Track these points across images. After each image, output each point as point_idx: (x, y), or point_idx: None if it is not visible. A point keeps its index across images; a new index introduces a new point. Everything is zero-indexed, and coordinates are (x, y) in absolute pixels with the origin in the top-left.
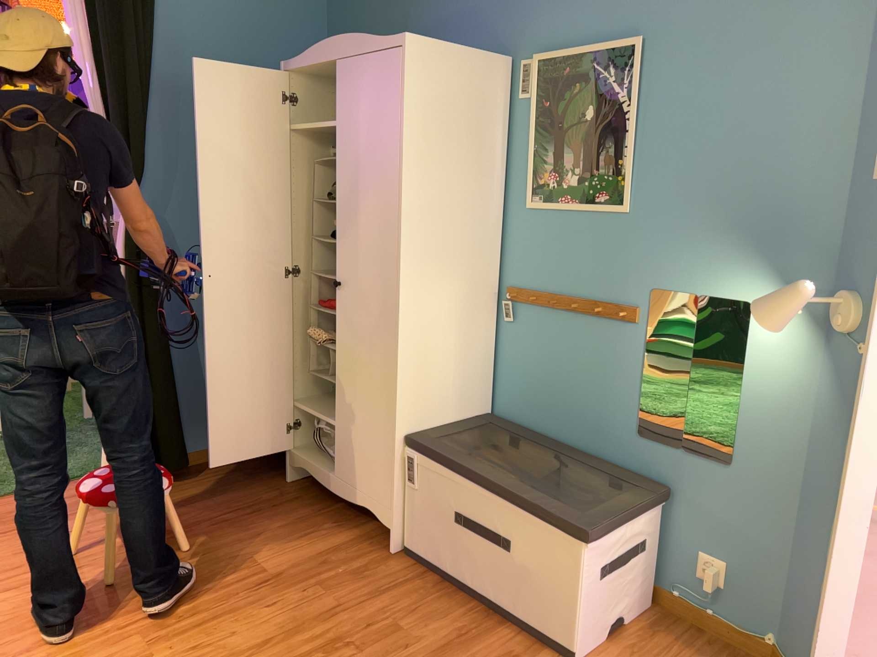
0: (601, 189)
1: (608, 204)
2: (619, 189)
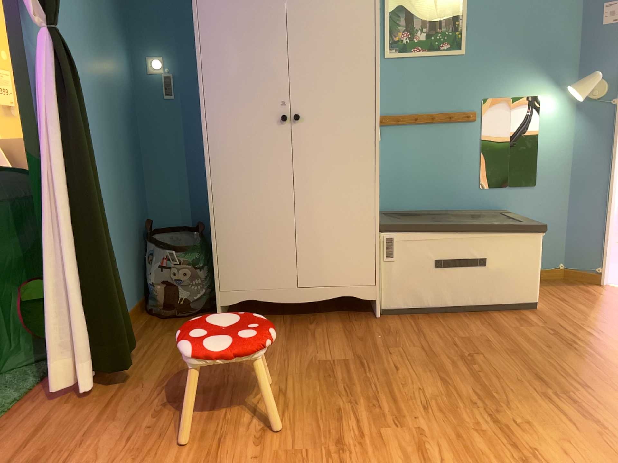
0: (443, 41)
1: (450, 50)
2: (457, 40)
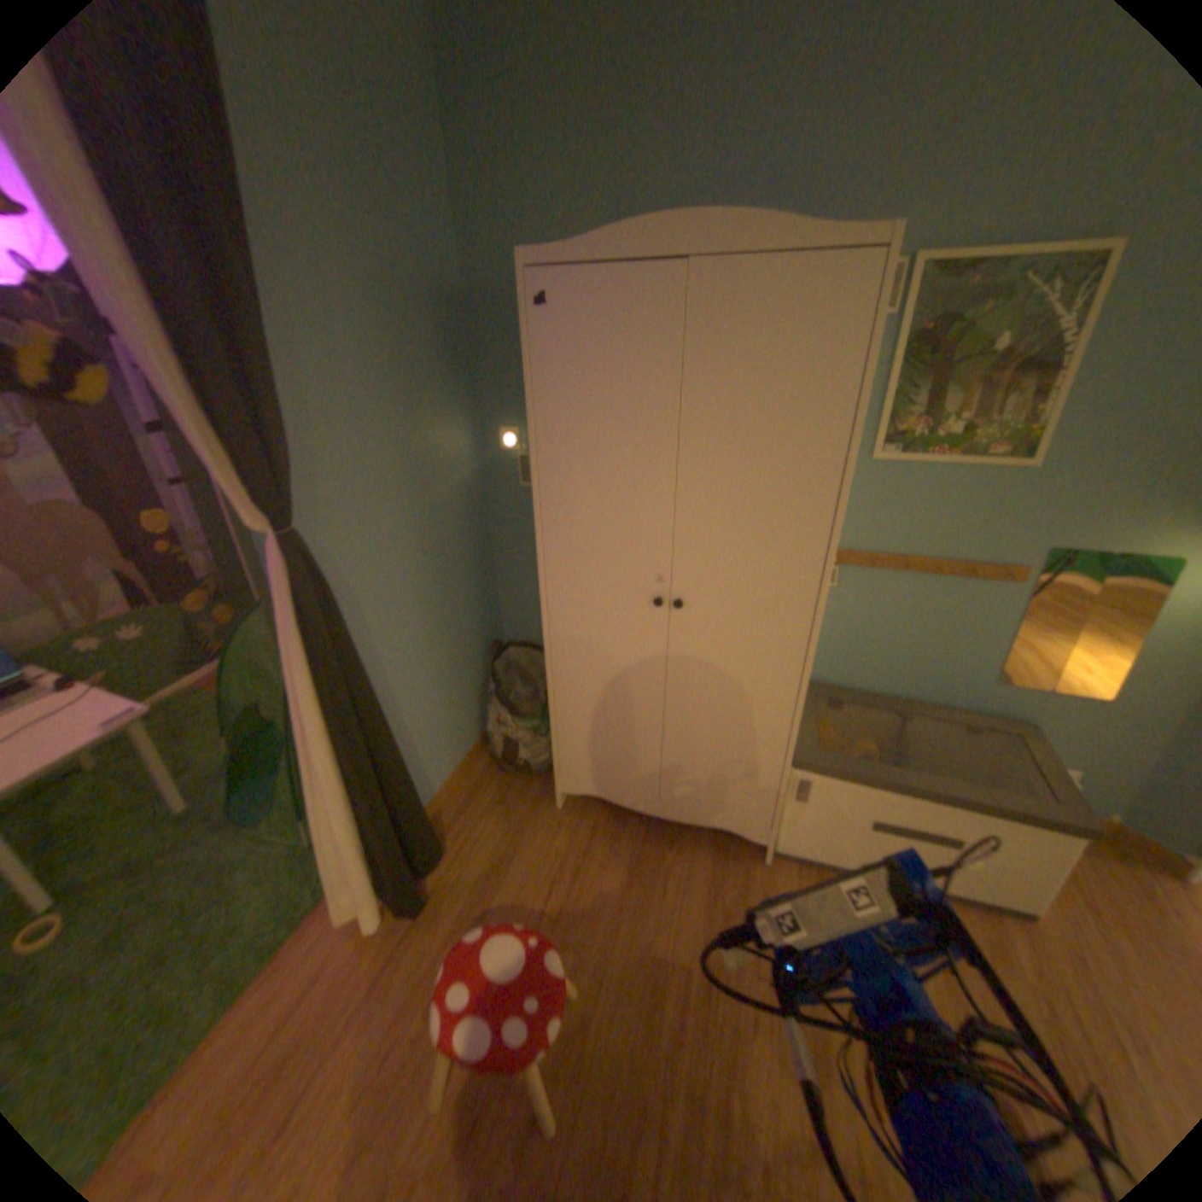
0: (1004, 436)
1: (1012, 455)
2: (1034, 437)
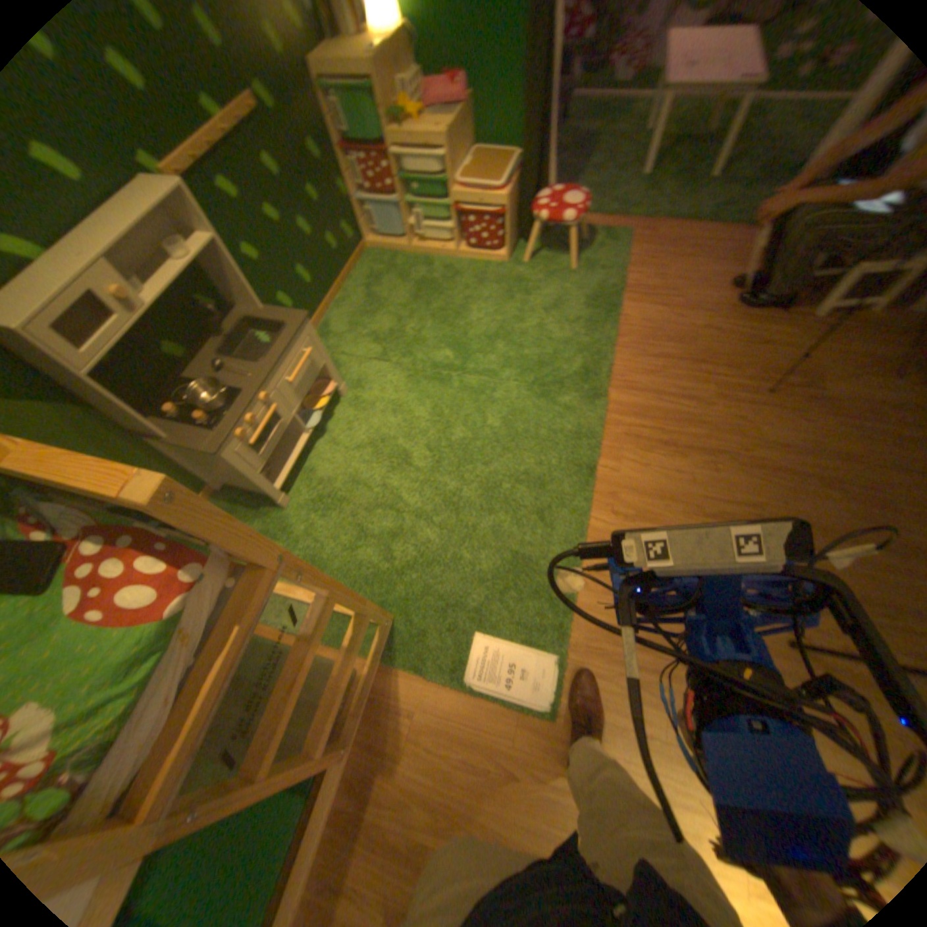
0: None
1: None
2: None
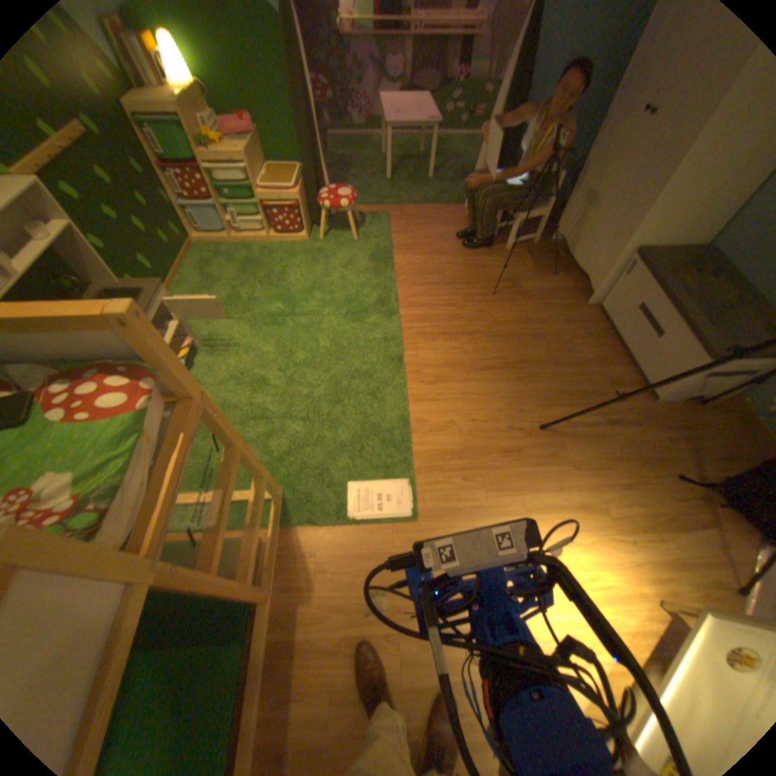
0: None
1: None
2: None
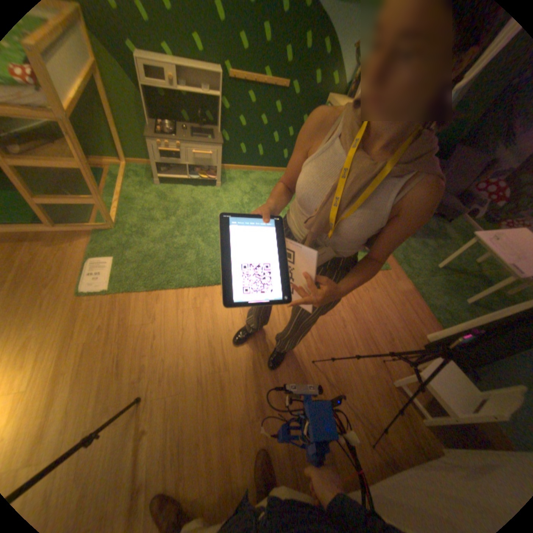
0: None
1: None
2: None
